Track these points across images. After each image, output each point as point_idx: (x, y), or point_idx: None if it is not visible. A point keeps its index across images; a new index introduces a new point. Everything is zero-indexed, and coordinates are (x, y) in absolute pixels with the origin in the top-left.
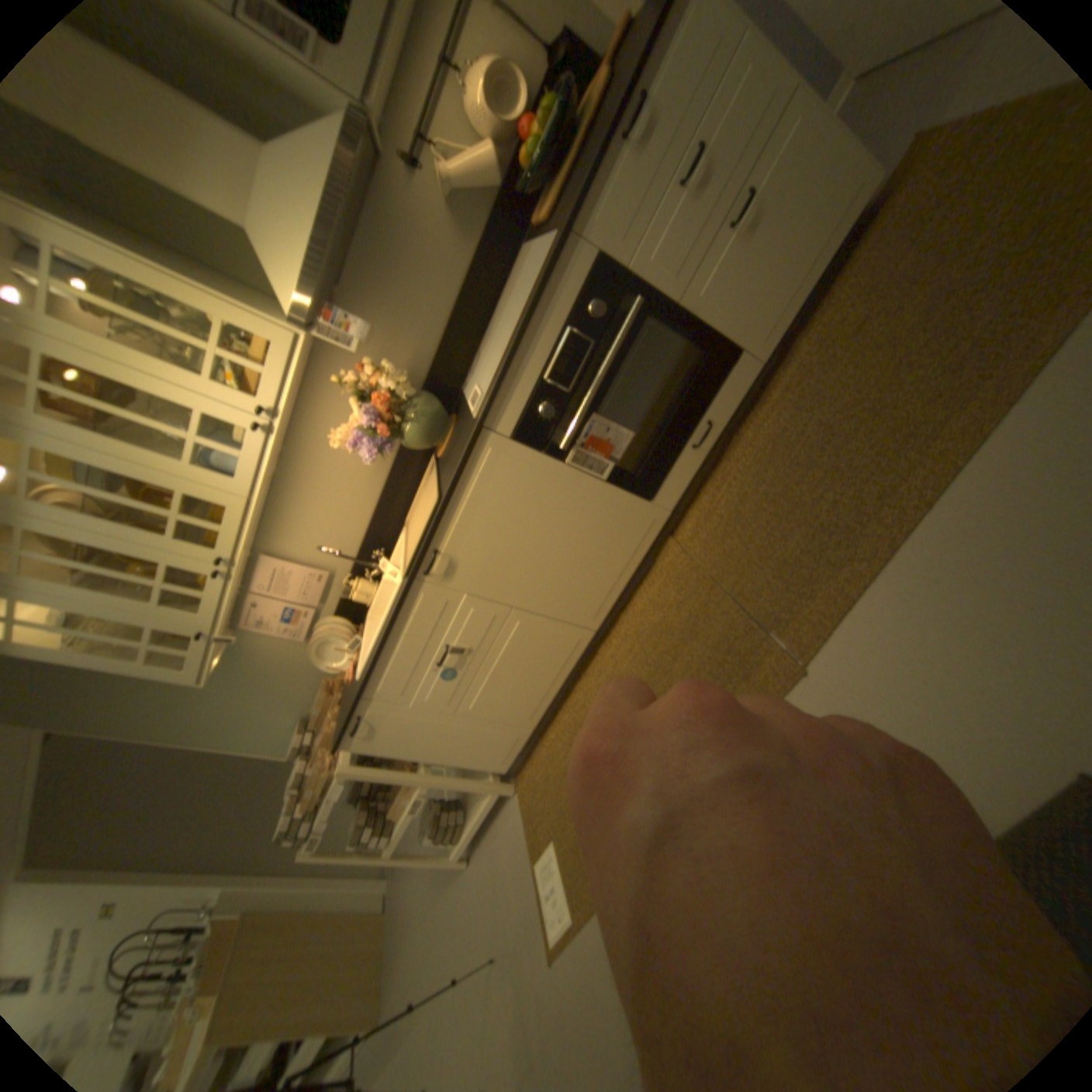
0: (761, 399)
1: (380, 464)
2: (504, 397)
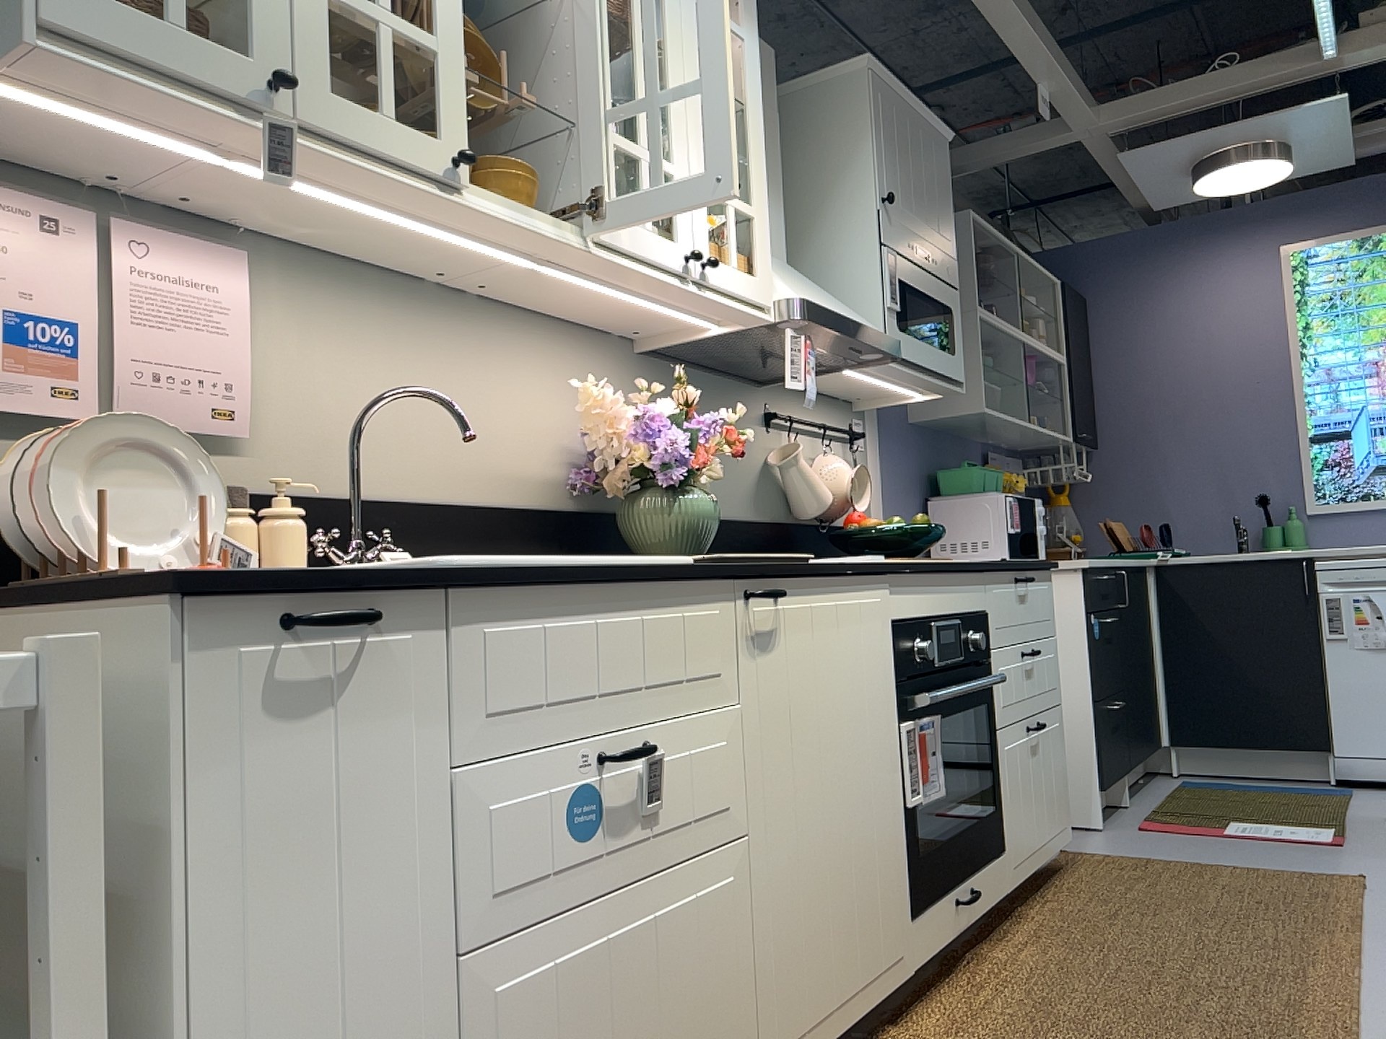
0: (990, 937)
1: (507, 482)
2: (911, 583)
